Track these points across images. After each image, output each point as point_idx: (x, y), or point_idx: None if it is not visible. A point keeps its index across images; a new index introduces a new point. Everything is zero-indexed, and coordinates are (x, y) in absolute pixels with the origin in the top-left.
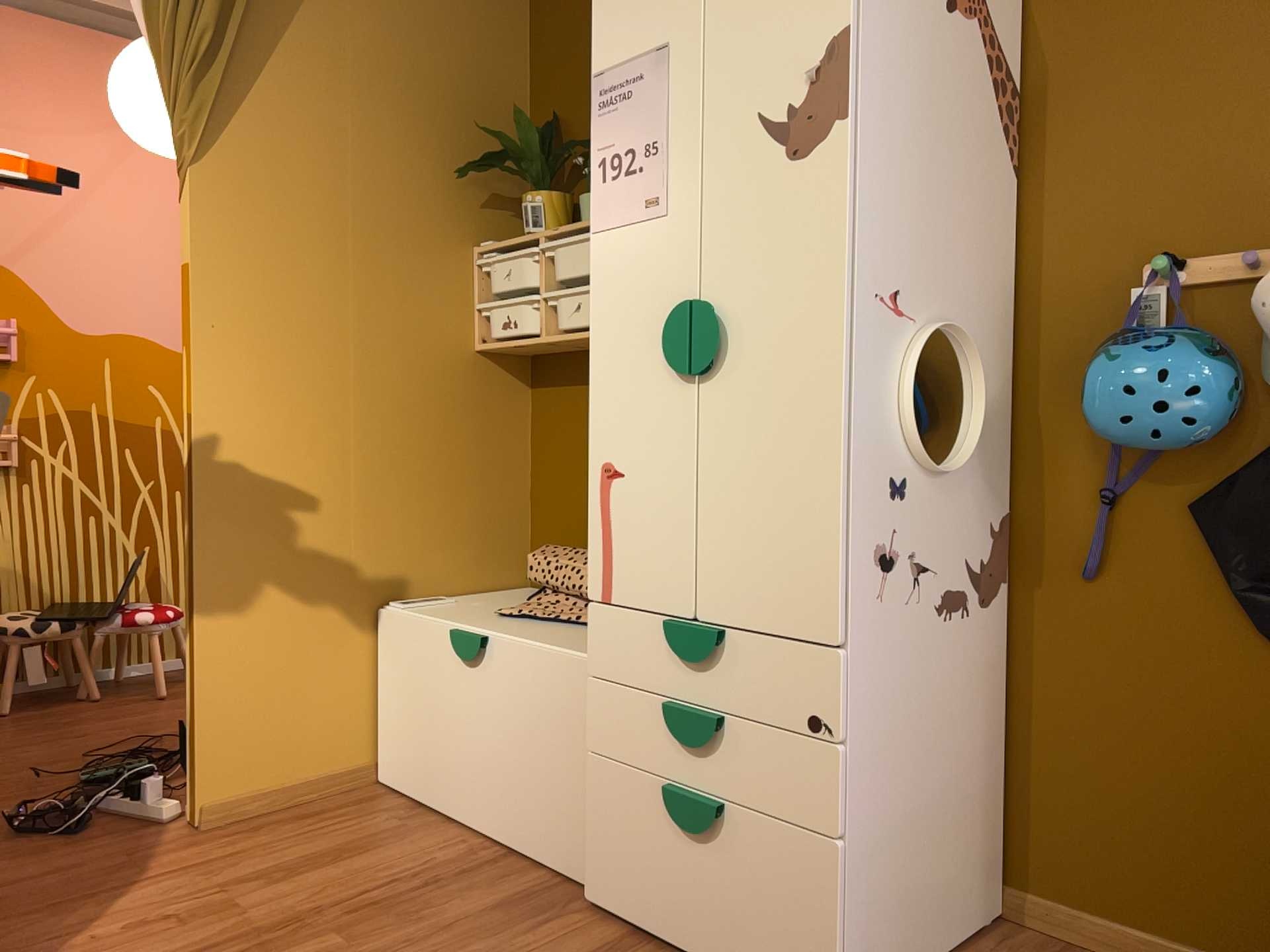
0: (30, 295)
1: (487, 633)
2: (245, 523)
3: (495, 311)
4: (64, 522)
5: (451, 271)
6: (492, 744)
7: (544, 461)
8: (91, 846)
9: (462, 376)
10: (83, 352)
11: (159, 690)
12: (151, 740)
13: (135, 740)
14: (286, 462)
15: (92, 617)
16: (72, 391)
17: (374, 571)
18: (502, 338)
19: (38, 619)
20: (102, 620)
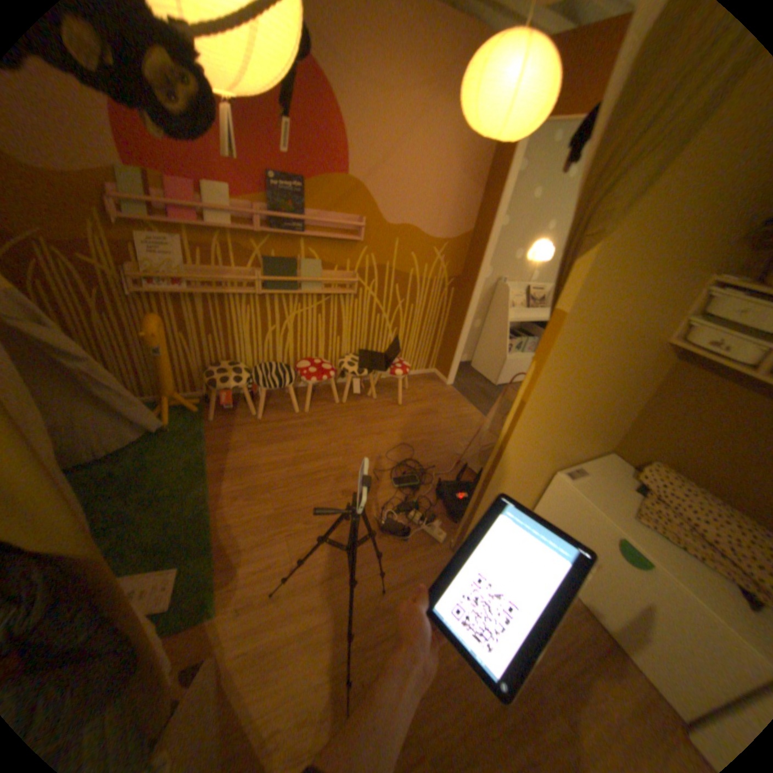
0: (368, 200)
1: (655, 561)
2: (524, 450)
3: (708, 327)
4: (366, 317)
5: (691, 292)
6: (629, 603)
7: (667, 404)
8: (418, 558)
9: (654, 357)
10: (386, 234)
11: (399, 402)
12: (408, 448)
13: (402, 446)
14: (554, 419)
15: (376, 366)
16: (378, 255)
17: (562, 458)
18: (705, 349)
19: (358, 369)
20: (380, 369)
